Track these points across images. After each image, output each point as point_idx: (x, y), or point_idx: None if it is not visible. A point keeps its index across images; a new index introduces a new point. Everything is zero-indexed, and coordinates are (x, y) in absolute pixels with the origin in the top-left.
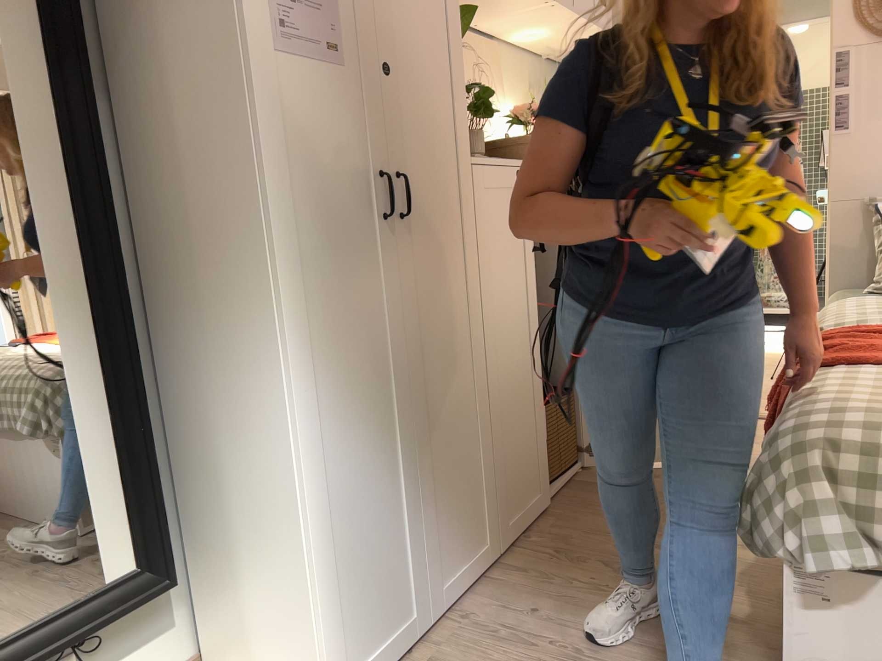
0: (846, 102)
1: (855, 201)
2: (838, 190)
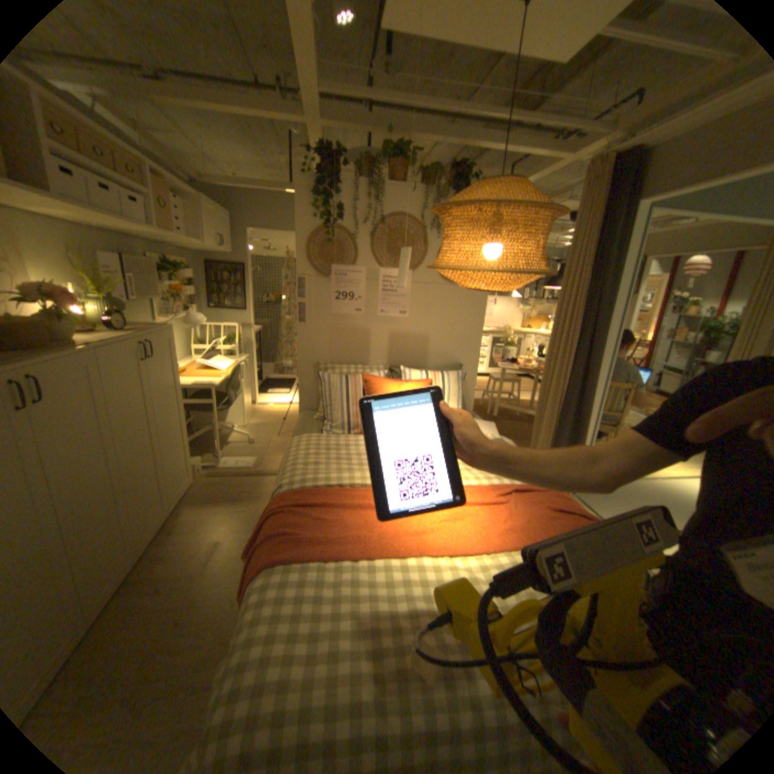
0: (308, 306)
1: (313, 361)
2: (305, 355)
